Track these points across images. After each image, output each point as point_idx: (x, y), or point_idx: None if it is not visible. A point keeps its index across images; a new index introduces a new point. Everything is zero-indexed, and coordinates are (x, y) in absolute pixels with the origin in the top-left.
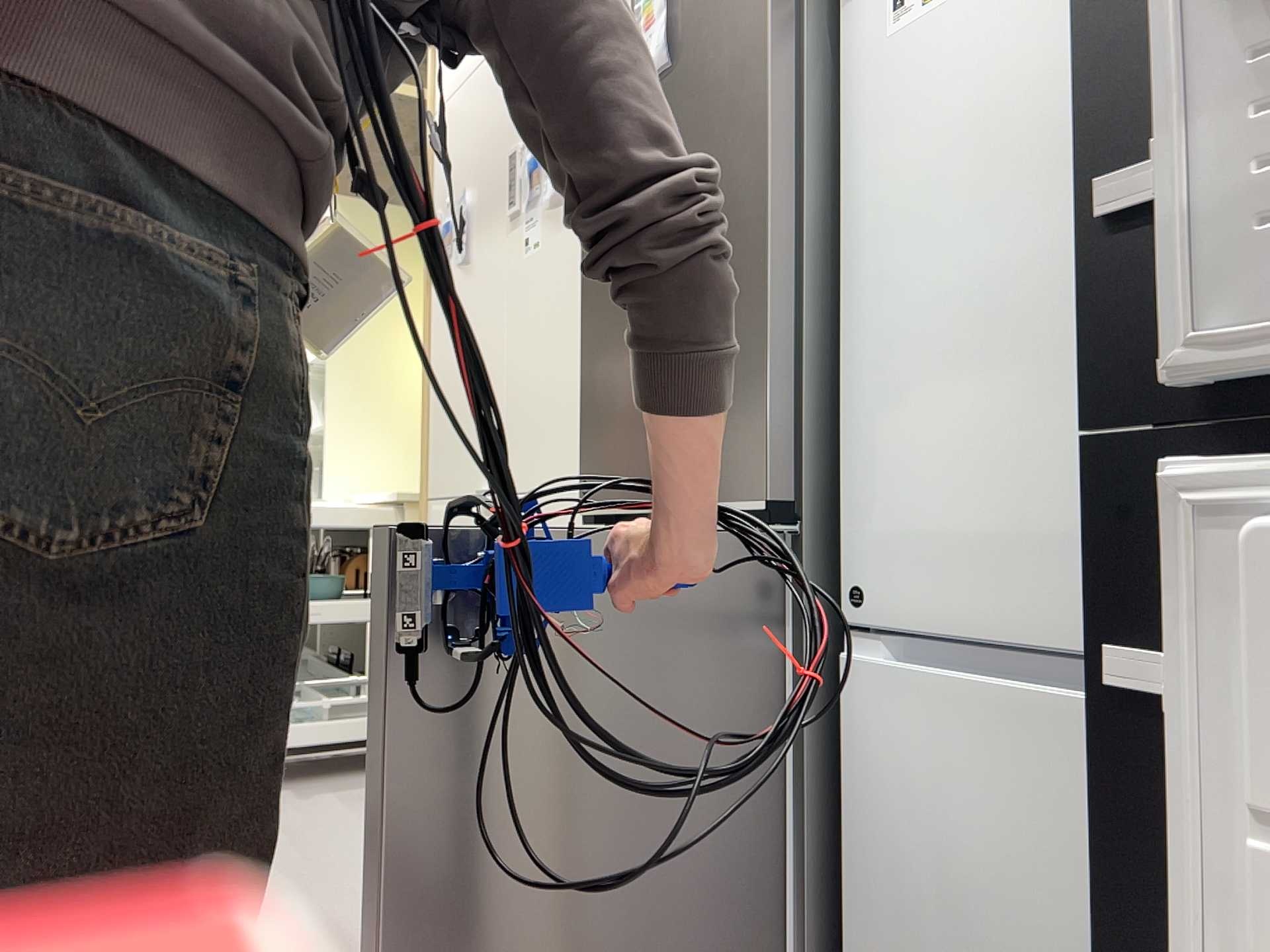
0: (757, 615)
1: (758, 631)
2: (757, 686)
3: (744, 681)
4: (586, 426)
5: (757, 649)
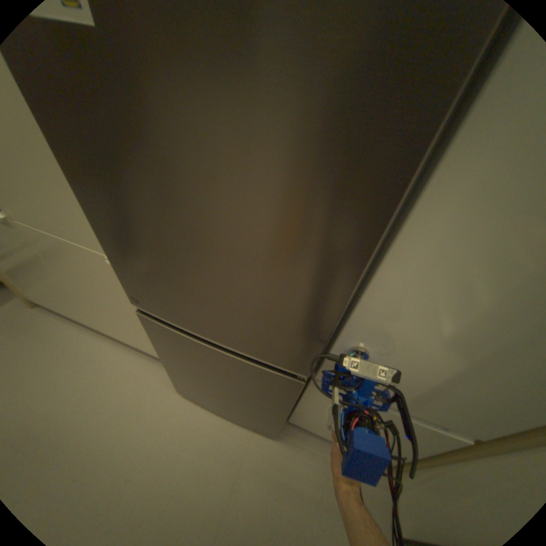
0: (287, 391)
1: (286, 393)
2: (283, 400)
3: (275, 397)
4: (120, 269)
5: (285, 396)
